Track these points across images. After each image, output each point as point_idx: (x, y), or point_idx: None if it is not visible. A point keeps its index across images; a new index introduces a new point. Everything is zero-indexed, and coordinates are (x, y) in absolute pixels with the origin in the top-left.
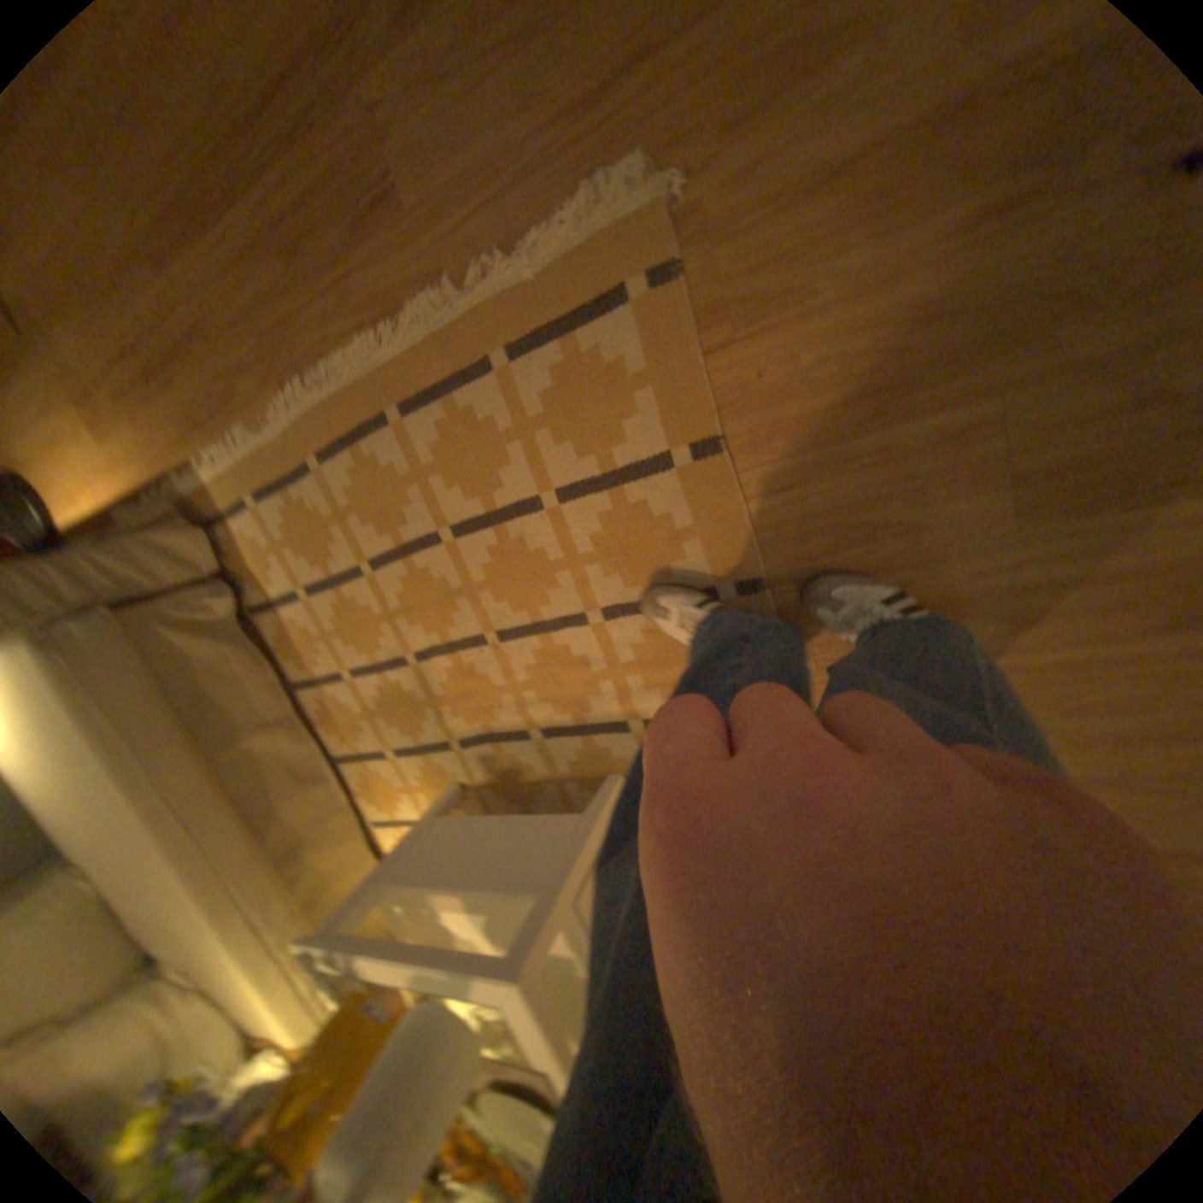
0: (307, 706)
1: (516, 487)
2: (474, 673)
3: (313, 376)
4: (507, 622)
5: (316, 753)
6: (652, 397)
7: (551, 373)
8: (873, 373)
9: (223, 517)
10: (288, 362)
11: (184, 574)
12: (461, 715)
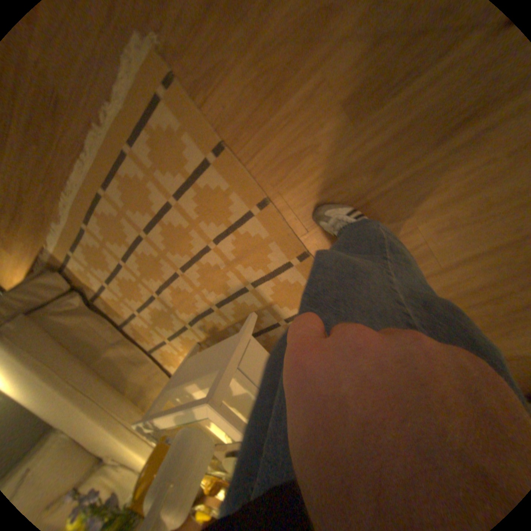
0: (128, 332)
1: (158, 201)
2: (180, 290)
3: (67, 188)
4: (181, 262)
5: (139, 350)
6: (188, 136)
7: (147, 144)
8: (265, 83)
9: (63, 264)
10: (56, 186)
11: (57, 293)
12: (183, 311)
